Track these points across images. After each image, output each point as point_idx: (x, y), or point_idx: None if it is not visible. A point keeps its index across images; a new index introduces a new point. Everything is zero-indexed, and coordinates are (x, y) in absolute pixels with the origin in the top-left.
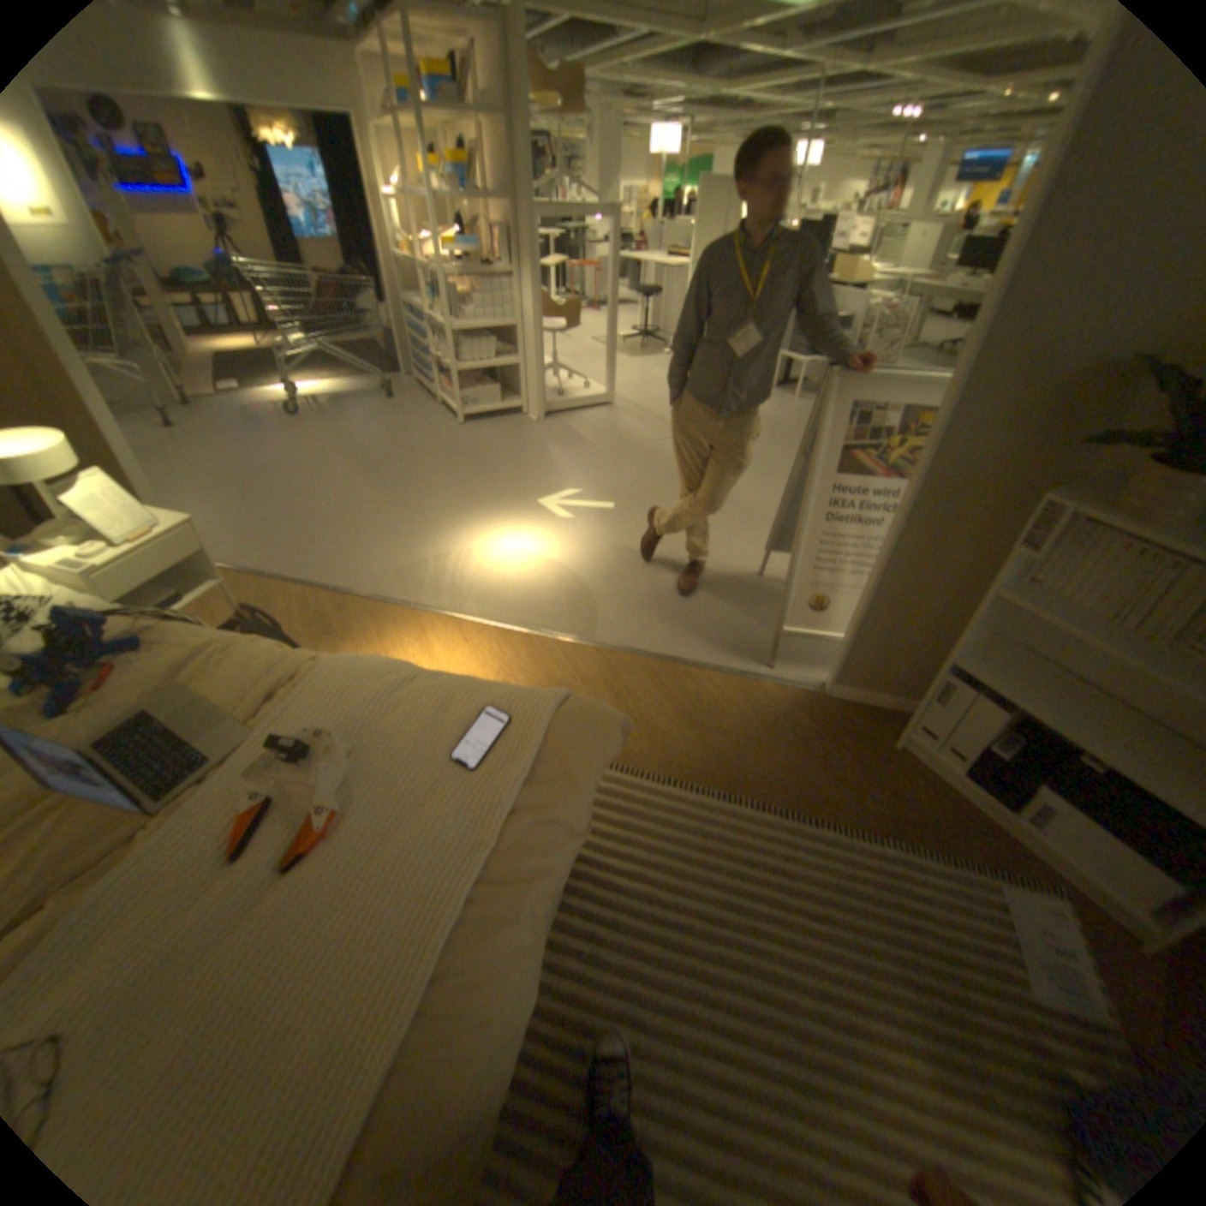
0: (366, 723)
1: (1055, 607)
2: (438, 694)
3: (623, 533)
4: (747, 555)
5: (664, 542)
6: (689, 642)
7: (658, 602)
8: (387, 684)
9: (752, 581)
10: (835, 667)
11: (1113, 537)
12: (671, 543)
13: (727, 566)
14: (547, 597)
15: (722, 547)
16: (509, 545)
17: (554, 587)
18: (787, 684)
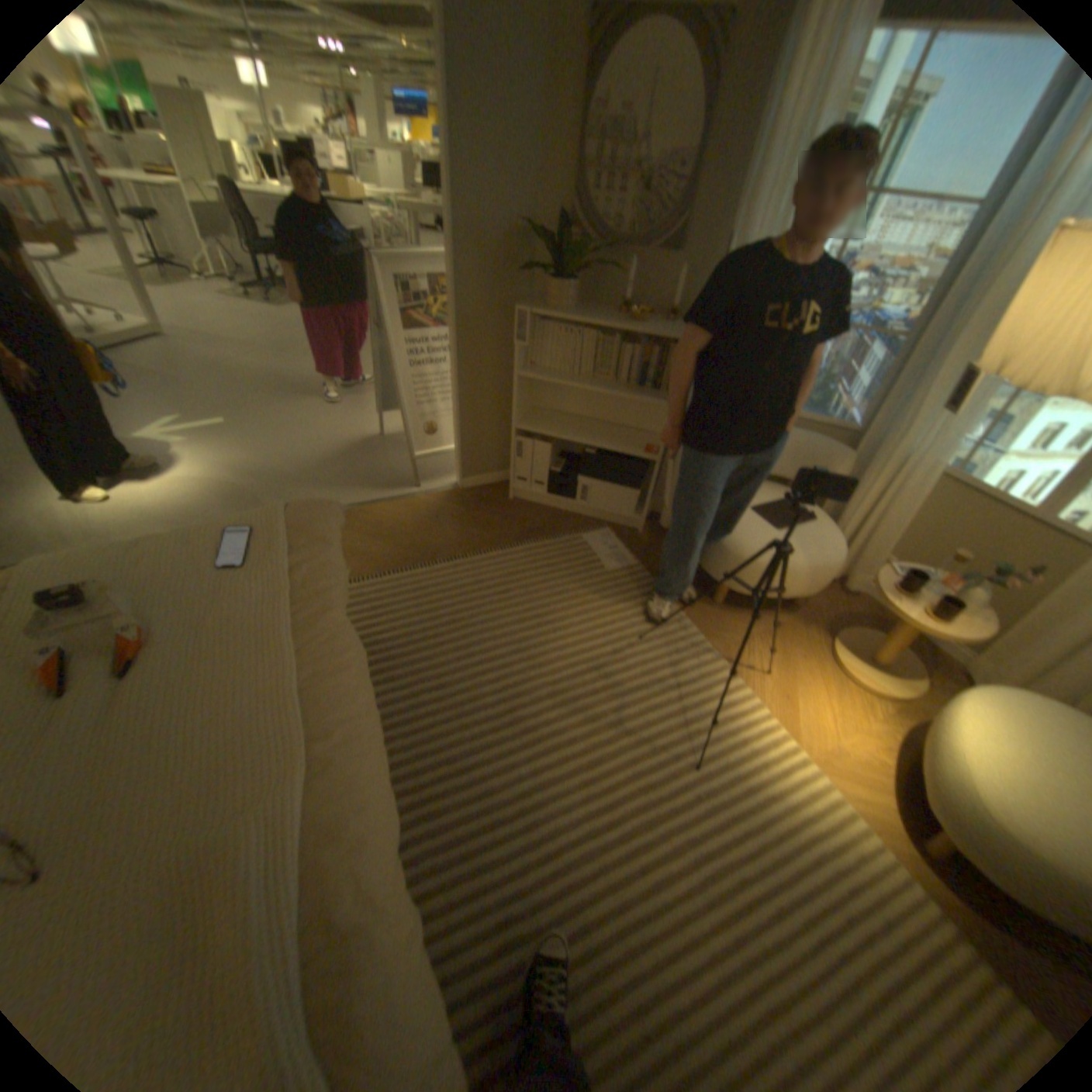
0: (115, 580)
1: (544, 373)
2: (174, 536)
3: (246, 438)
4: (365, 425)
5: (290, 434)
6: (350, 492)
7: (310, 476)
8: (113, 551)
9: (378, 440)
10: (456, 467)
11: (551, 326)
12: (296, 433)
13: (353, 436)
14: (201, 505)
15: (342, 424)
16: (125, 479)
17: (203, 496)
18: (432, 492)
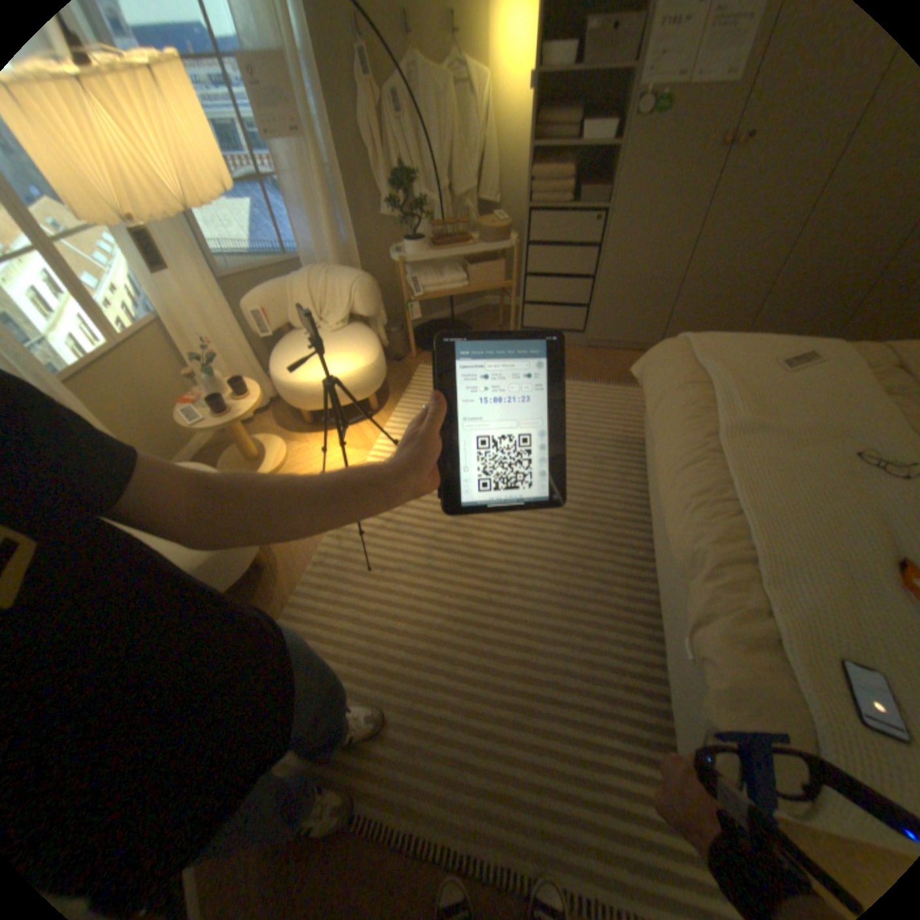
0: None
1: None
2: None
3: None
4: None
5: None
6: None
7: None
8: None
9: None
10: None
11: None
12: None
13: None
14: None
15: None
16: None
17: None
18: None
